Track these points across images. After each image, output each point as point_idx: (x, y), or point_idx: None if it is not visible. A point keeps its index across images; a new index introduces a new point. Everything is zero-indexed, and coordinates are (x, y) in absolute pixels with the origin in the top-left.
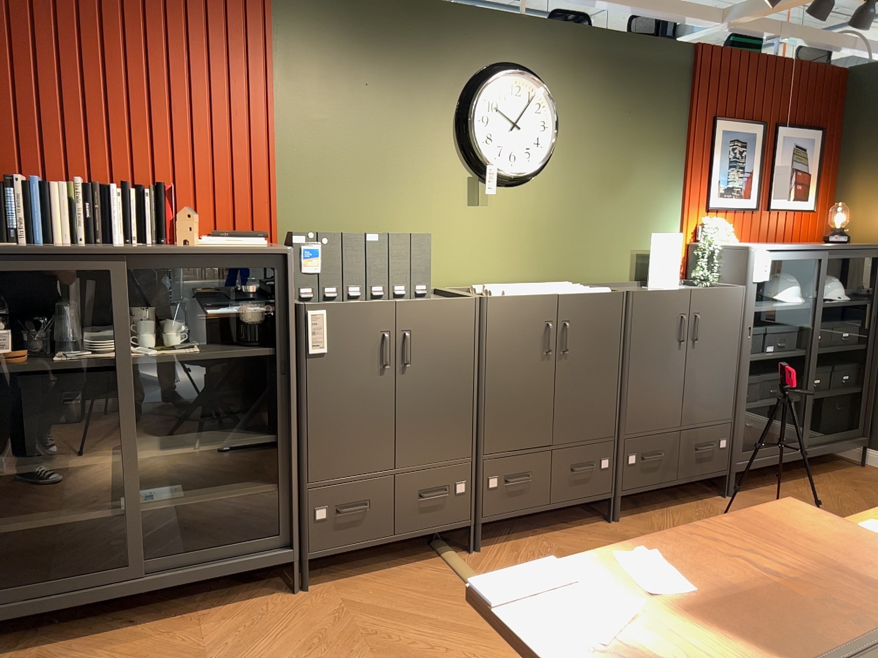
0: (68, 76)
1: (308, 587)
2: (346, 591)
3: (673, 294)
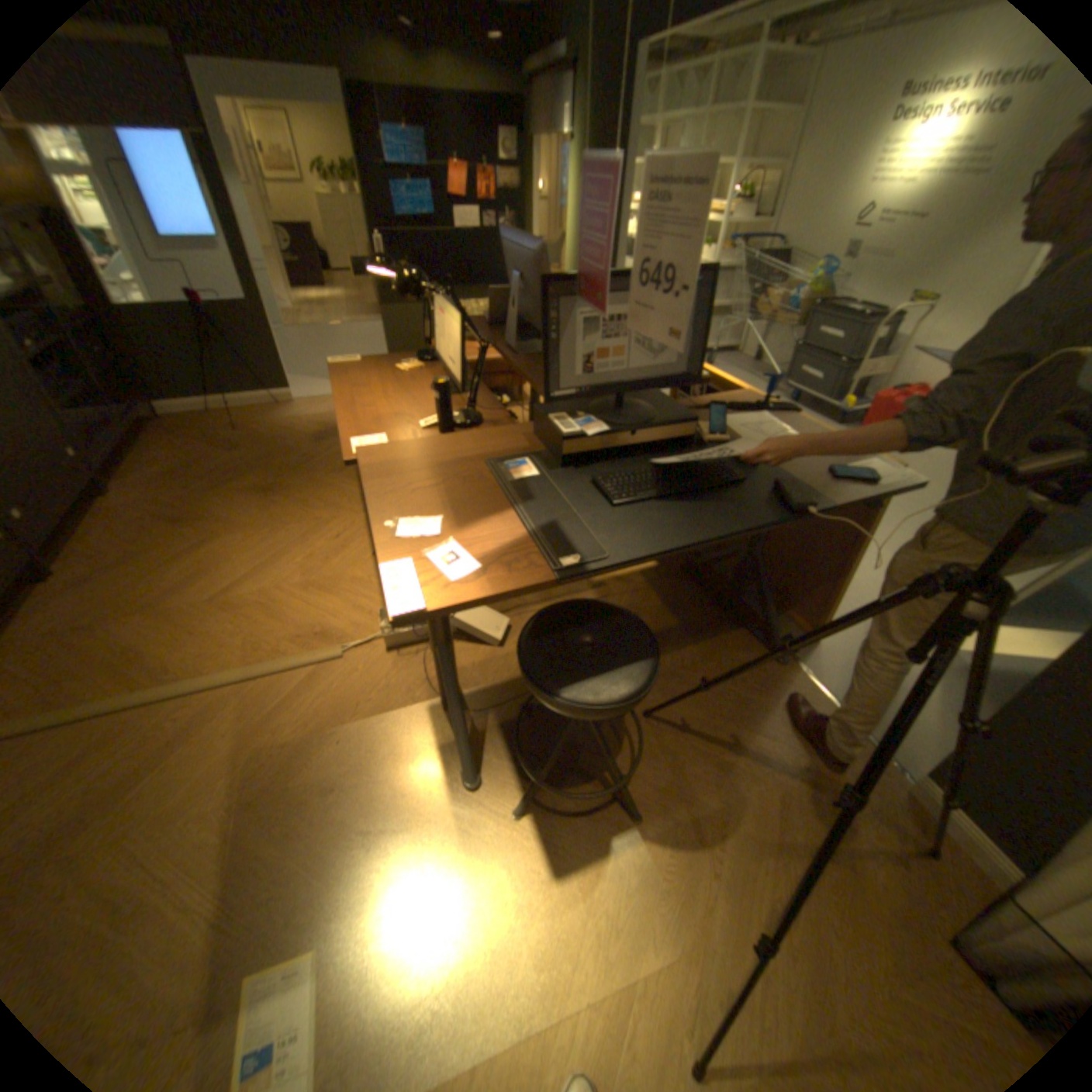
0: None
1: None
2: None
3: None
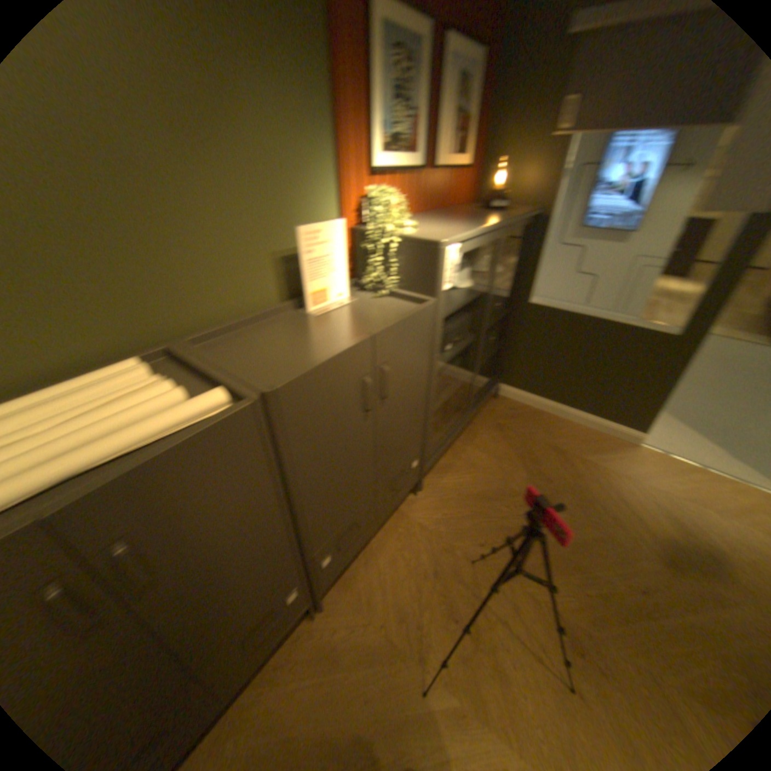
0: None
1: None
2: None
3: (348, 355)
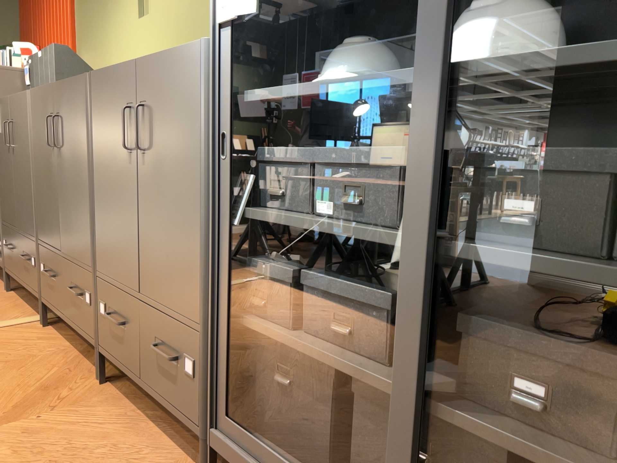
0: (37, 1)
1: (11, 291)
2: (1, 299)
3: (119, 70)
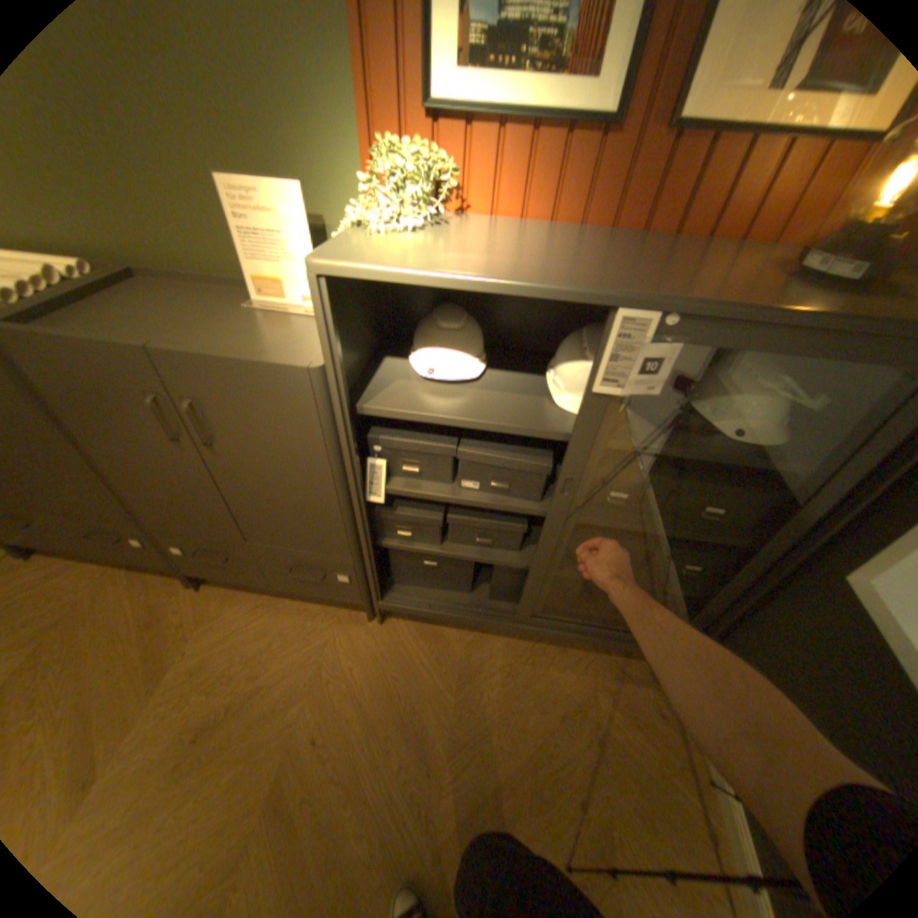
0: None
1: None
2: None
3: (97, 348)
